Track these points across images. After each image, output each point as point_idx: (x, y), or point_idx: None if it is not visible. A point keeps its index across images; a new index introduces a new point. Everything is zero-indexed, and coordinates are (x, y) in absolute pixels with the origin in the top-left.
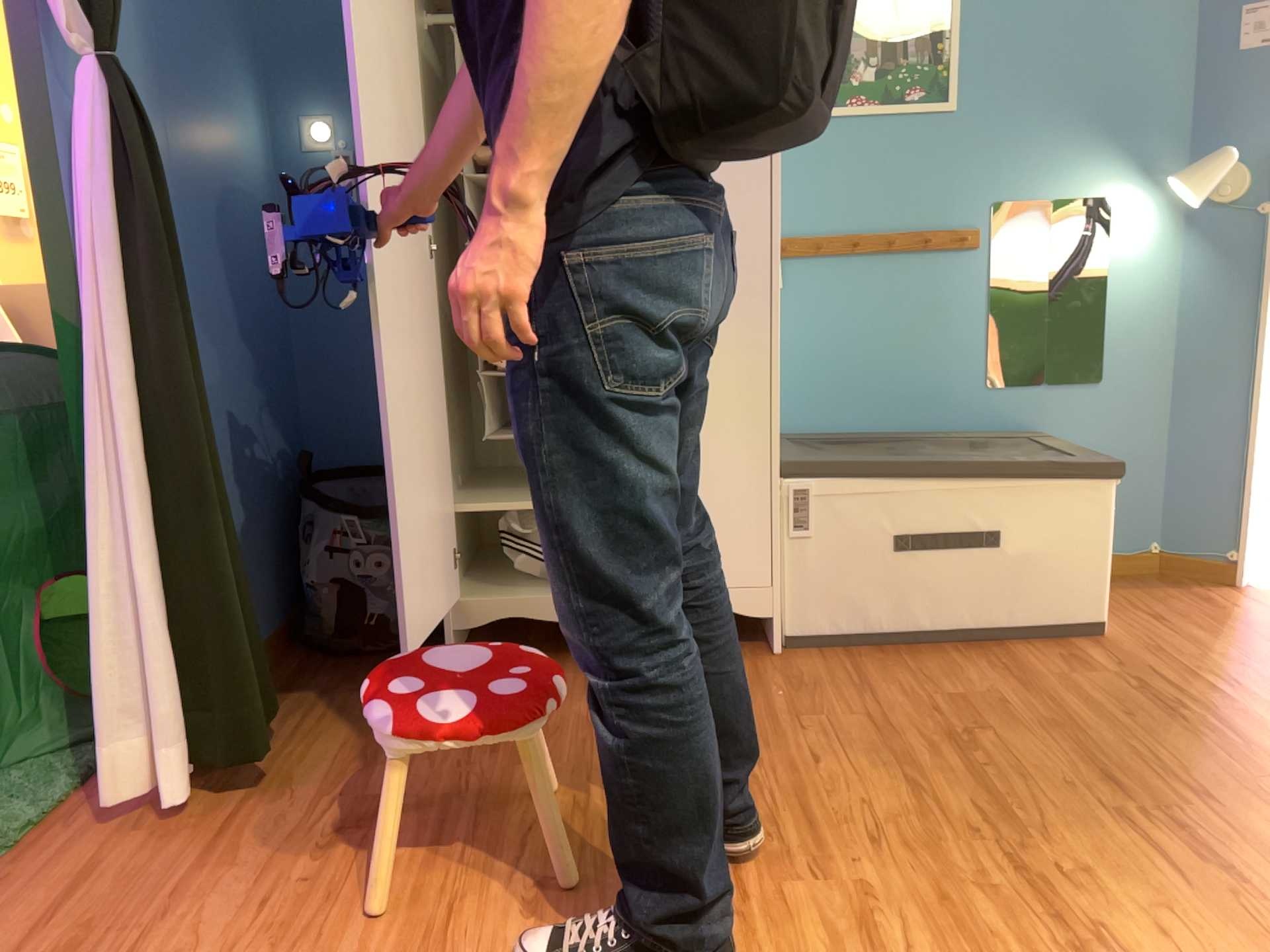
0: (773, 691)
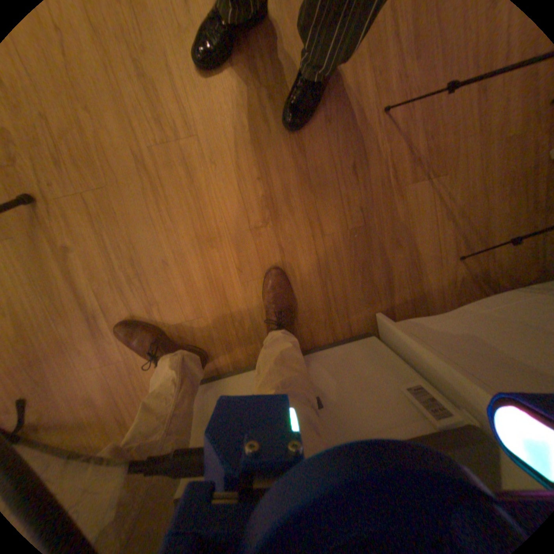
0: (373, 260)
